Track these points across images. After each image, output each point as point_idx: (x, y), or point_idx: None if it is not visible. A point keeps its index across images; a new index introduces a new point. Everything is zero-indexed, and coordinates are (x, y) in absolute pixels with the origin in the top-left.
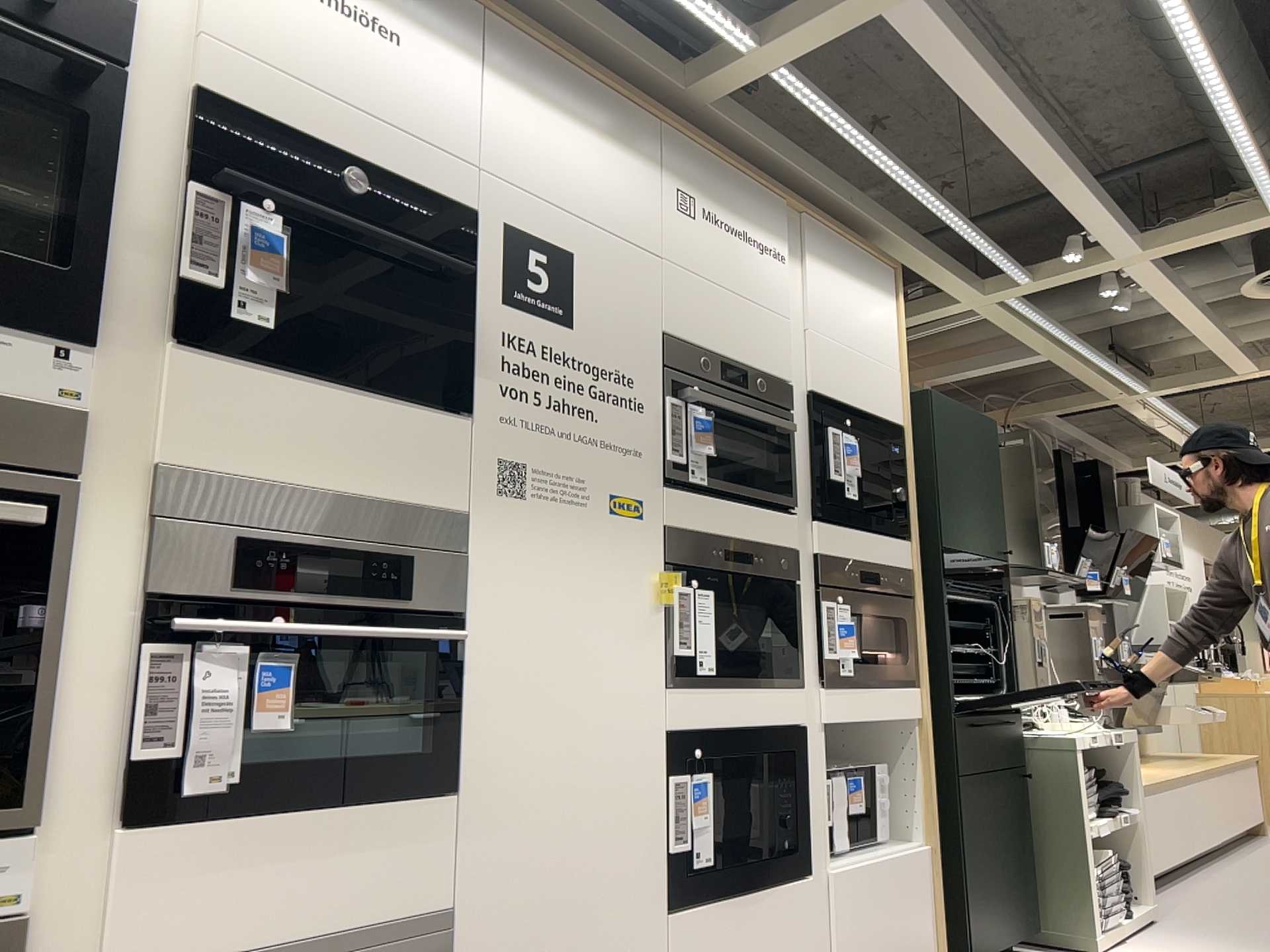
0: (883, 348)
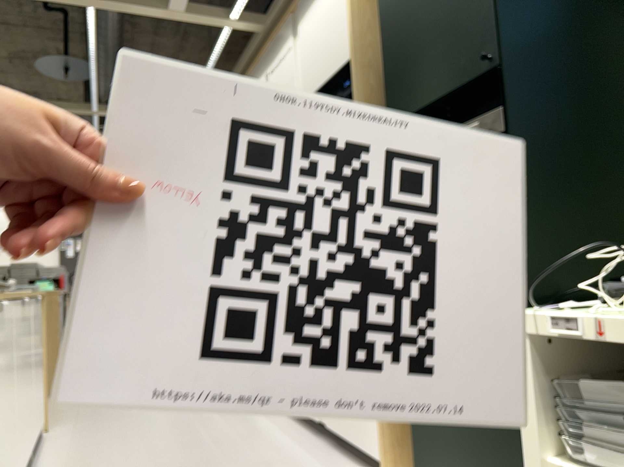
0: (339, 12)
